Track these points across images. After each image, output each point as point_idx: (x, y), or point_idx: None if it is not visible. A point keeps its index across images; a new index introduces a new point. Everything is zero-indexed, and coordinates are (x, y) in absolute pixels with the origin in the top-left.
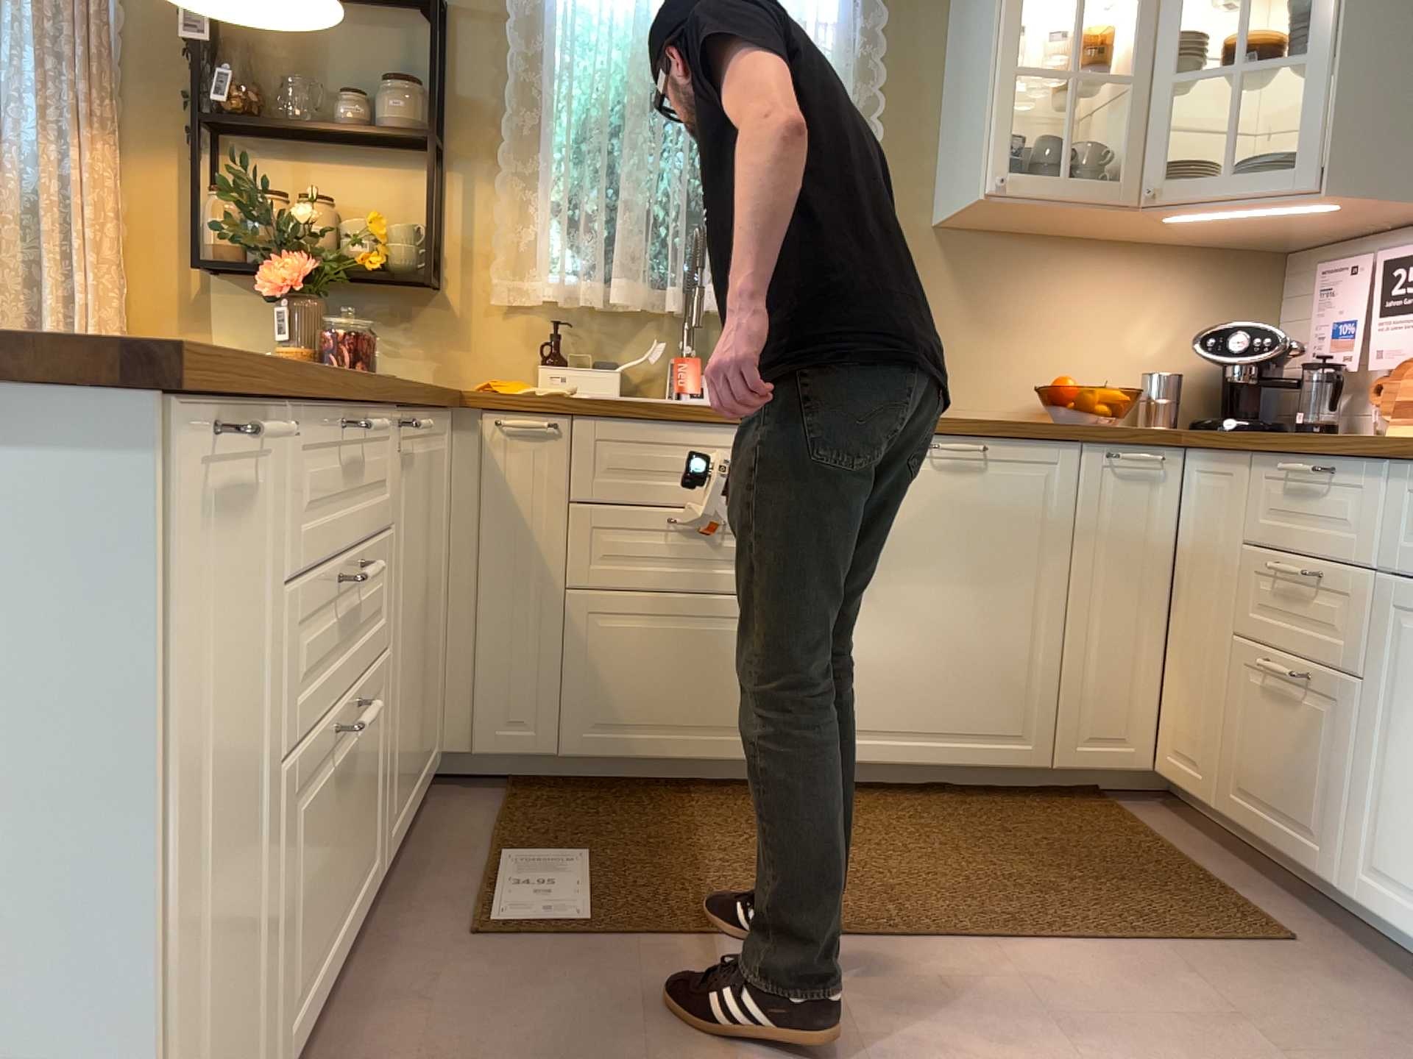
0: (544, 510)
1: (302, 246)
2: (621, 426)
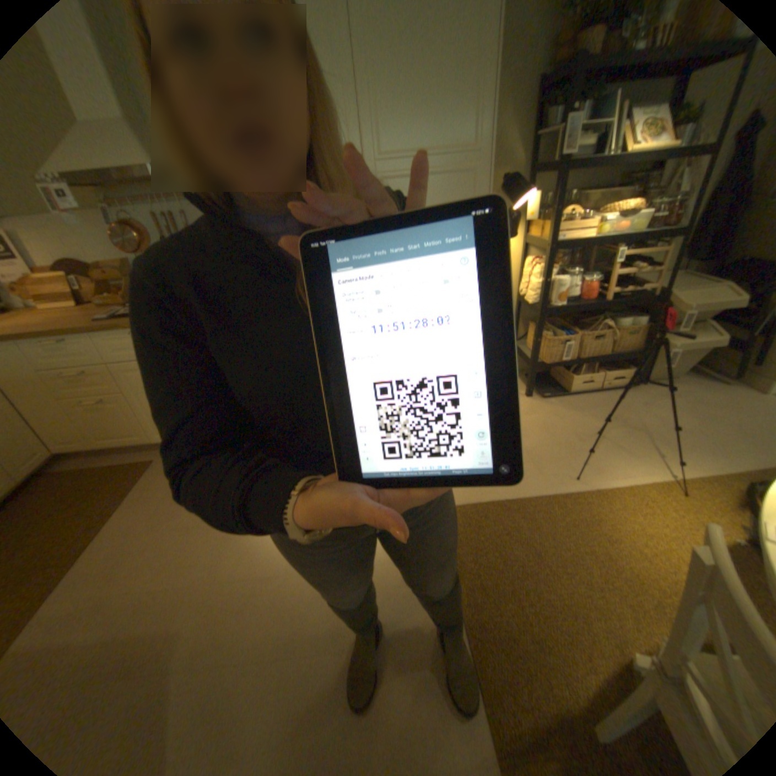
0: None
1: None
2: None
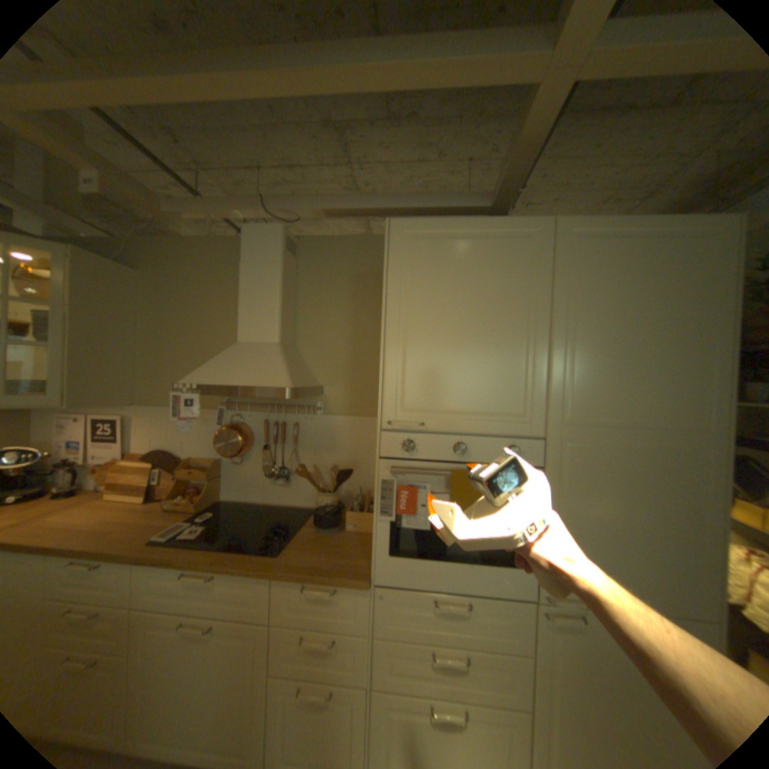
0: None
1: None
2: None
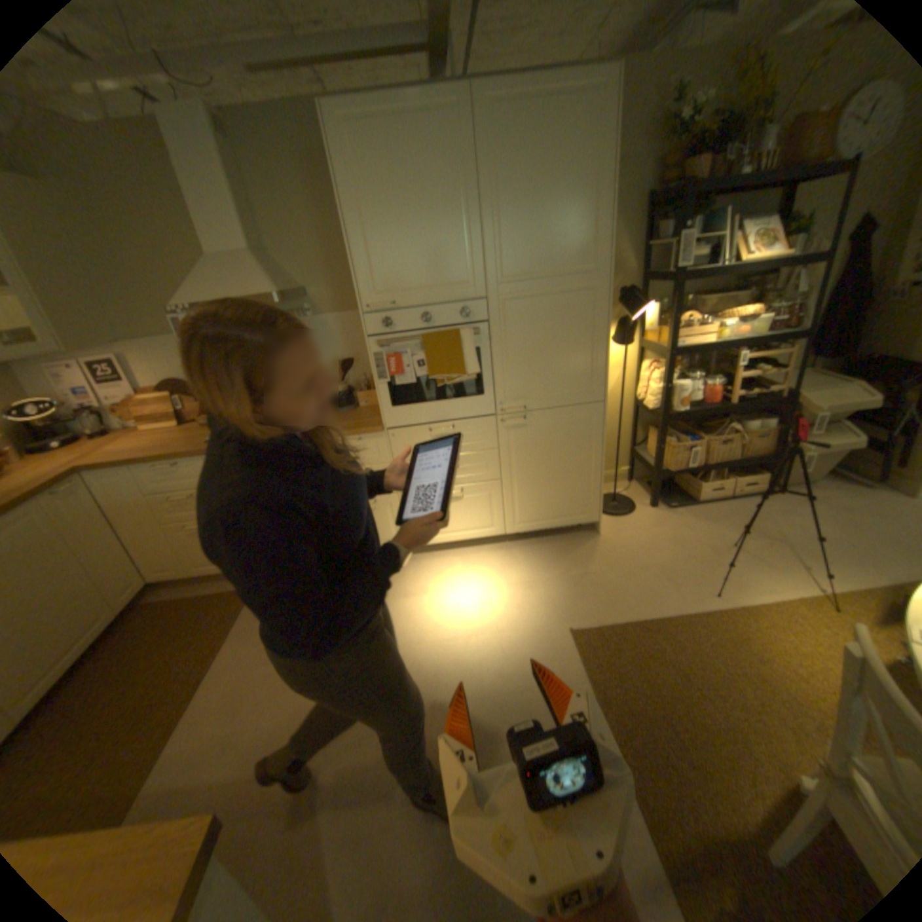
0: None
1: None
2: None
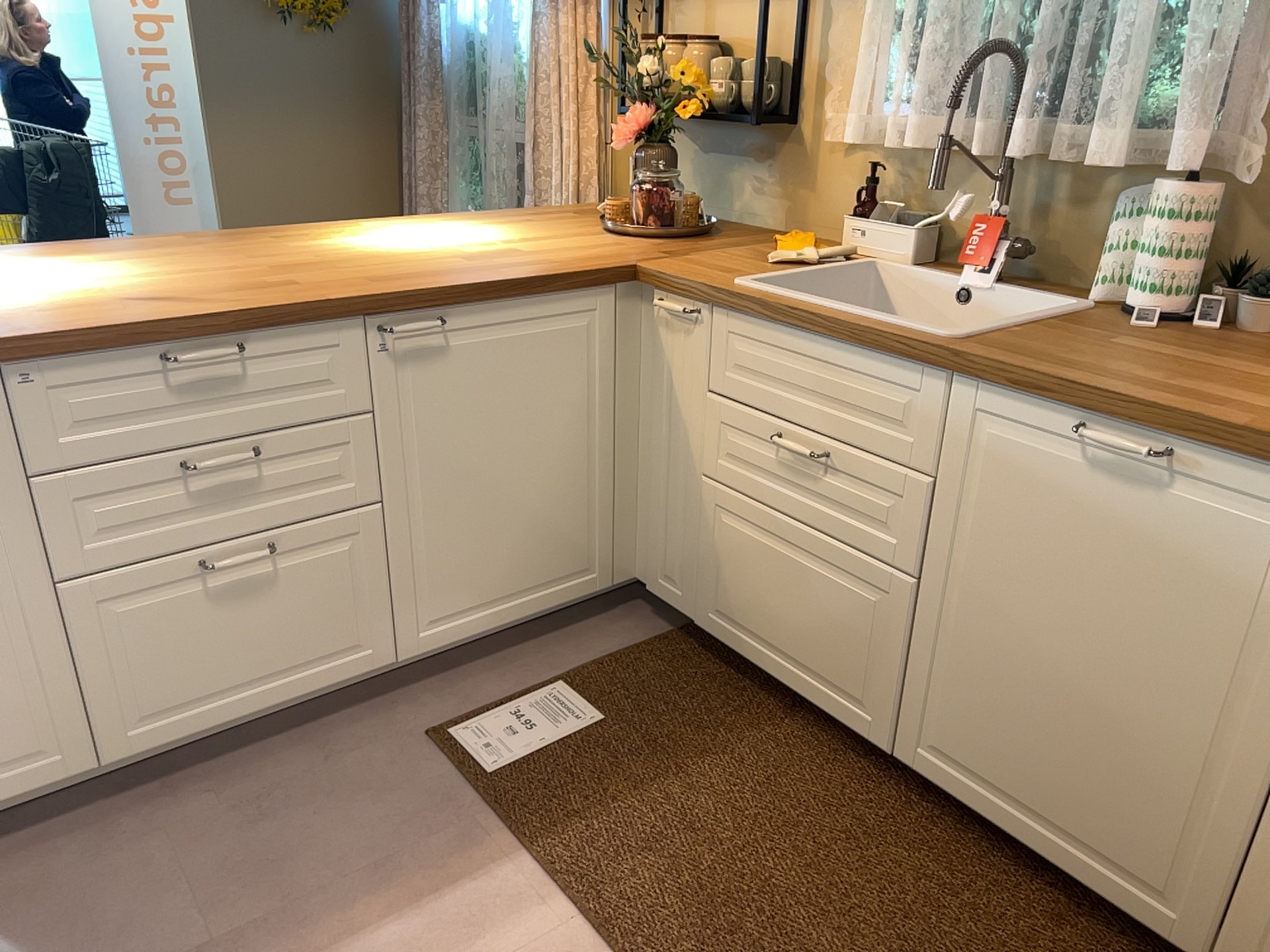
0: (692, 392)
1: (642, 98)
2: (748, 321)
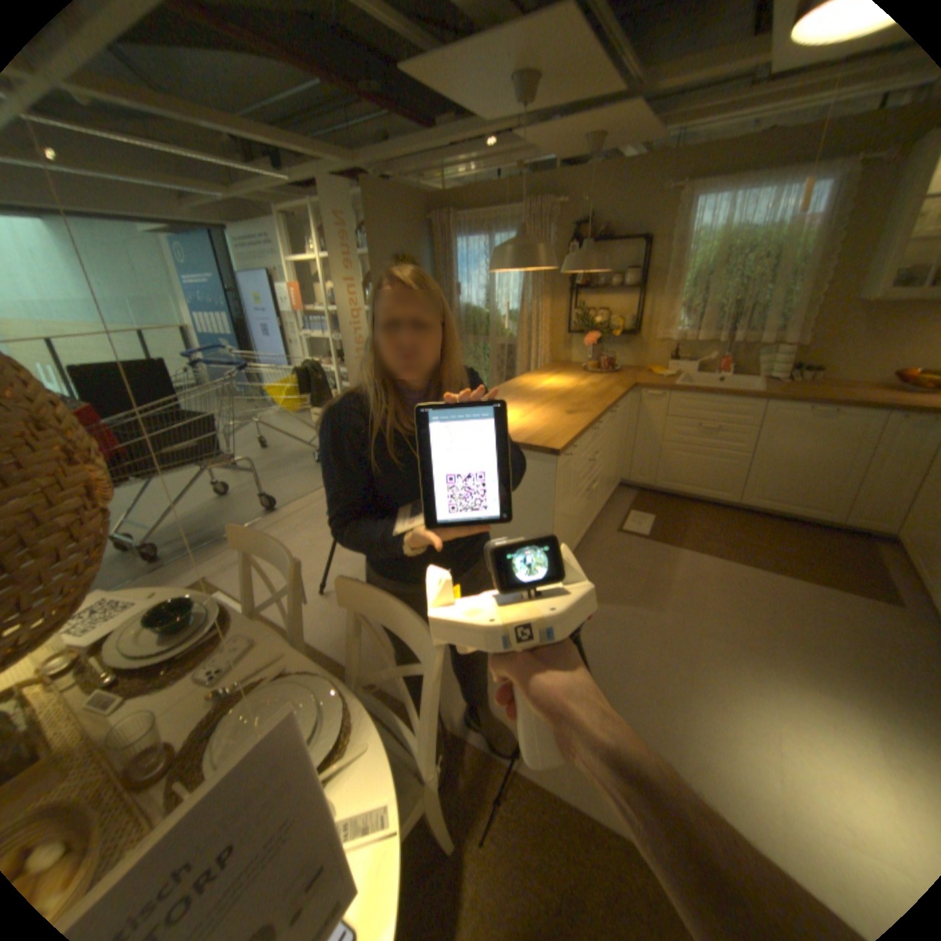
0: (657, 418)
1: (595, 330)
2: (686, 395)
